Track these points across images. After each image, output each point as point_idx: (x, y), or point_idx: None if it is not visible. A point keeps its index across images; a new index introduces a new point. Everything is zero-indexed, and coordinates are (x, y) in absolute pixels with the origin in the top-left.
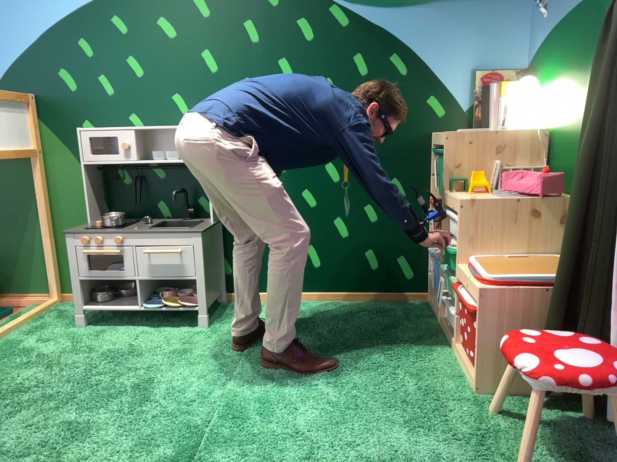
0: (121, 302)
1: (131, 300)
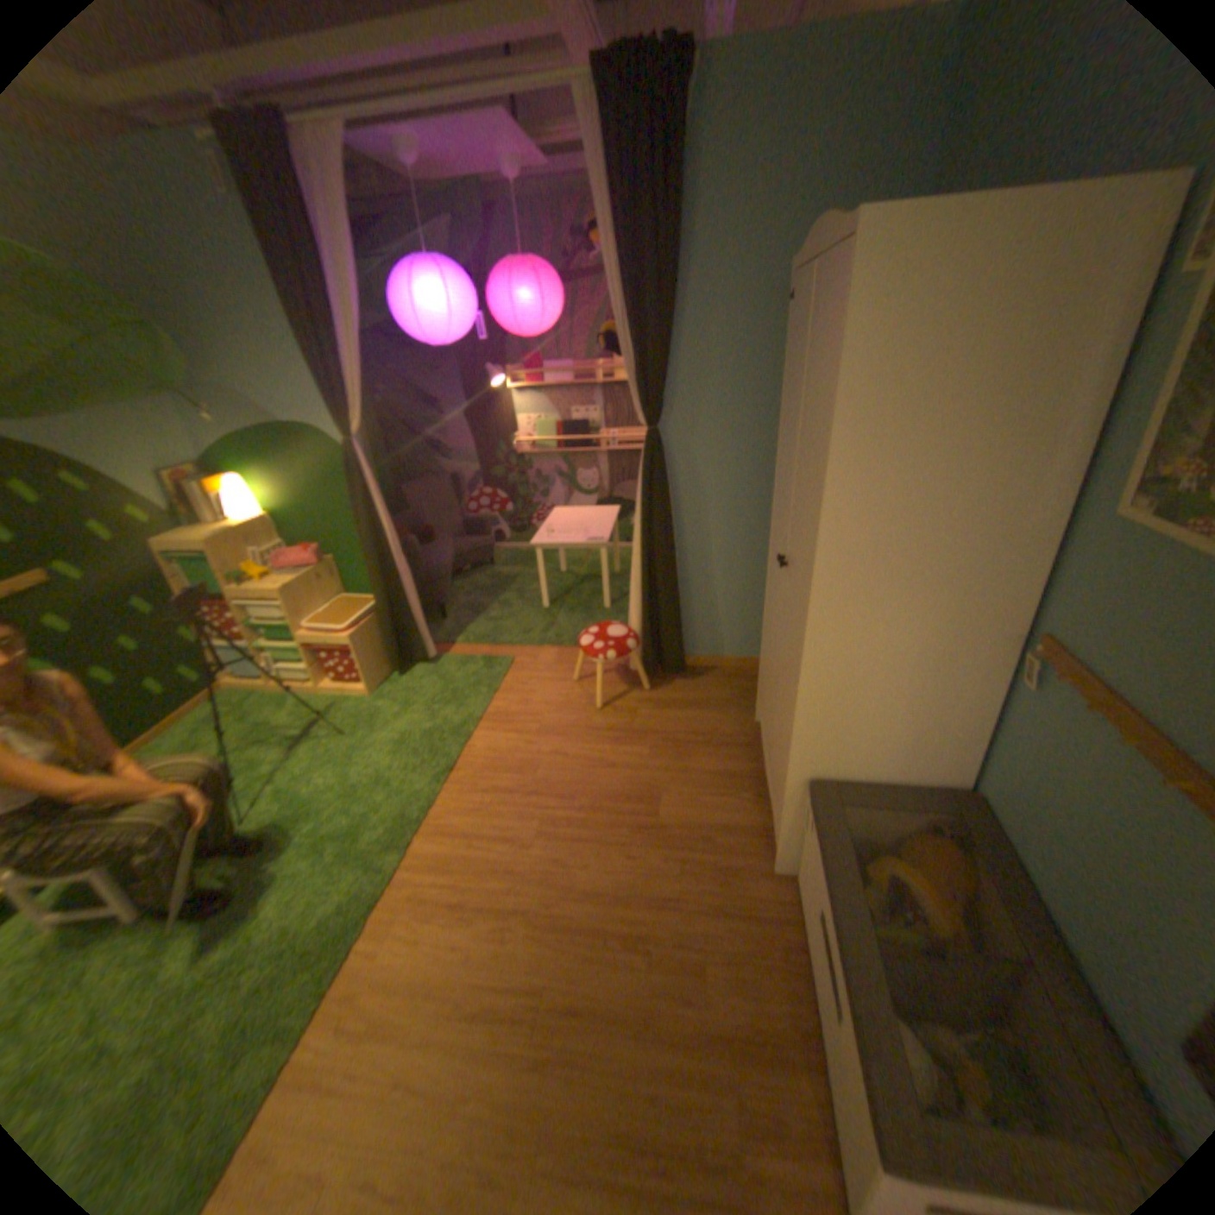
0: None
1: None
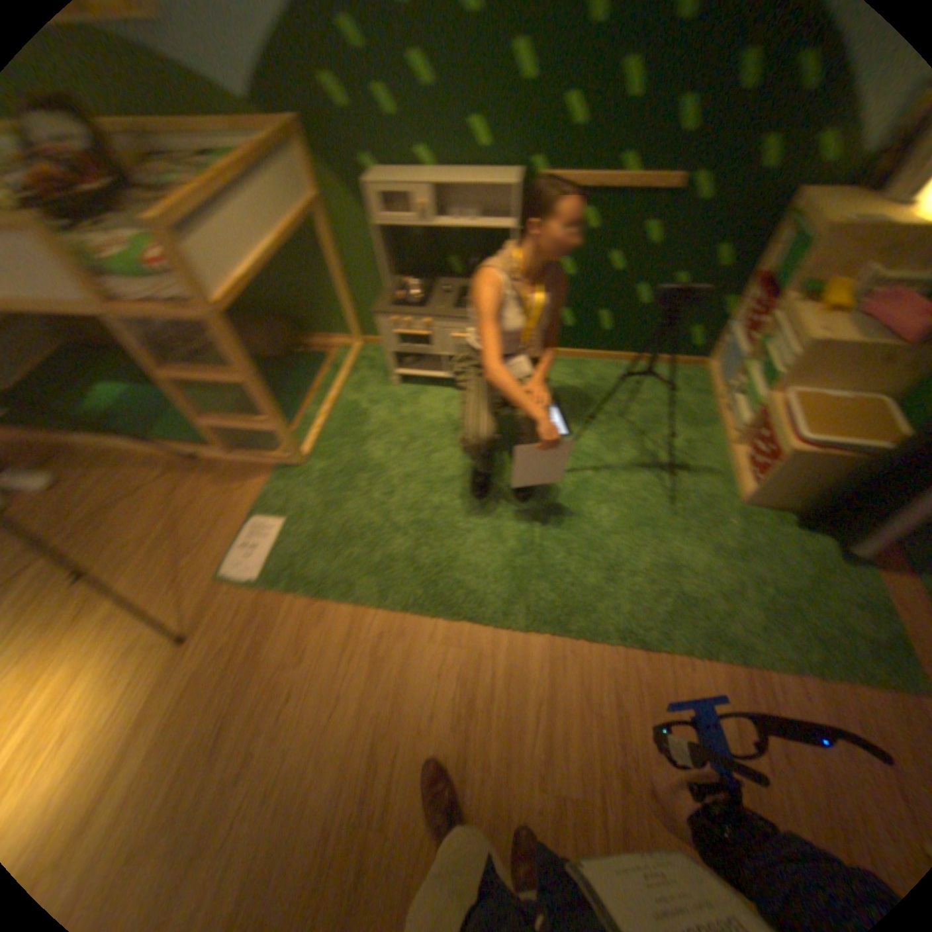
0: (429, 365)
1: (436, 362)
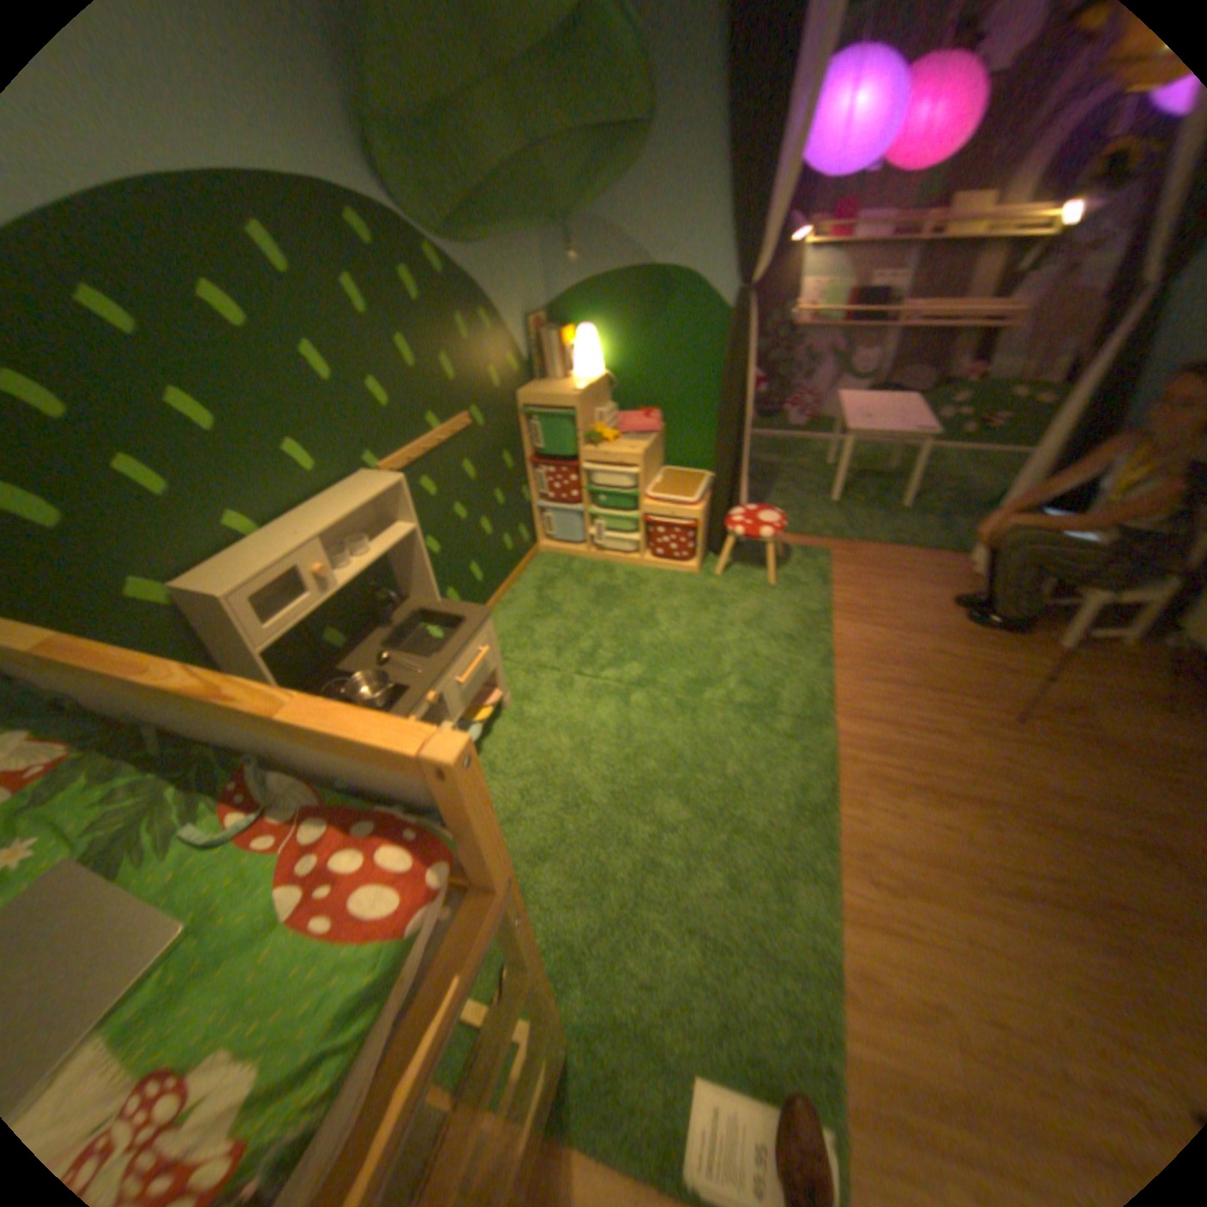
0: None
1: None
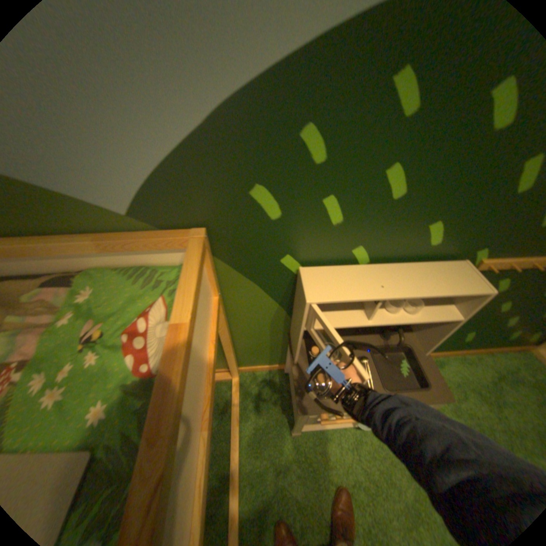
0: None
1: None
